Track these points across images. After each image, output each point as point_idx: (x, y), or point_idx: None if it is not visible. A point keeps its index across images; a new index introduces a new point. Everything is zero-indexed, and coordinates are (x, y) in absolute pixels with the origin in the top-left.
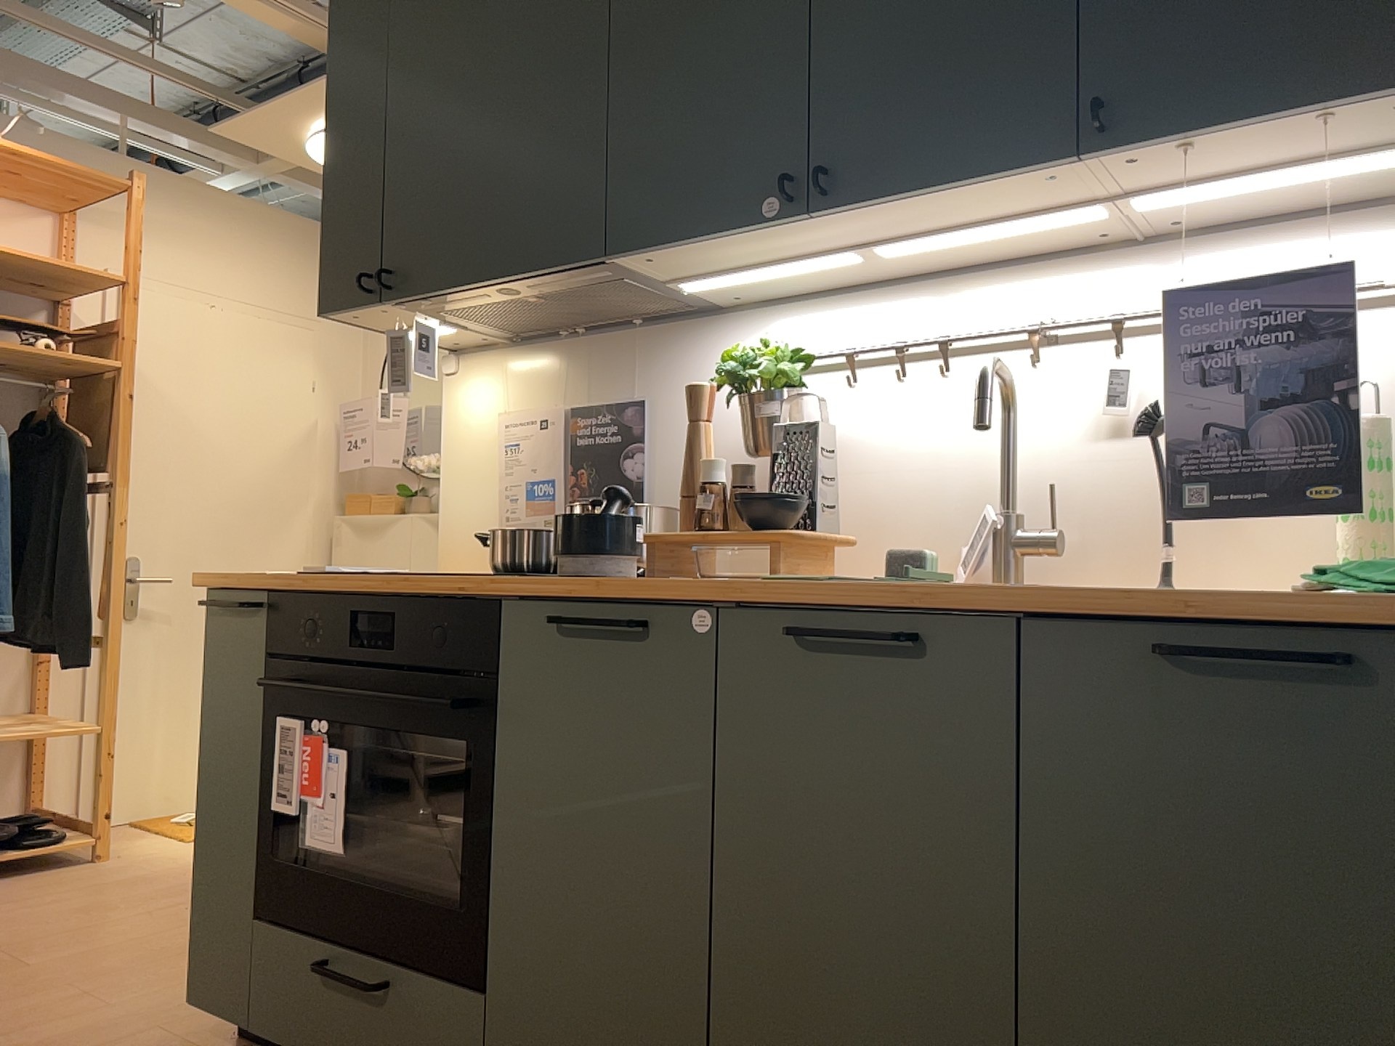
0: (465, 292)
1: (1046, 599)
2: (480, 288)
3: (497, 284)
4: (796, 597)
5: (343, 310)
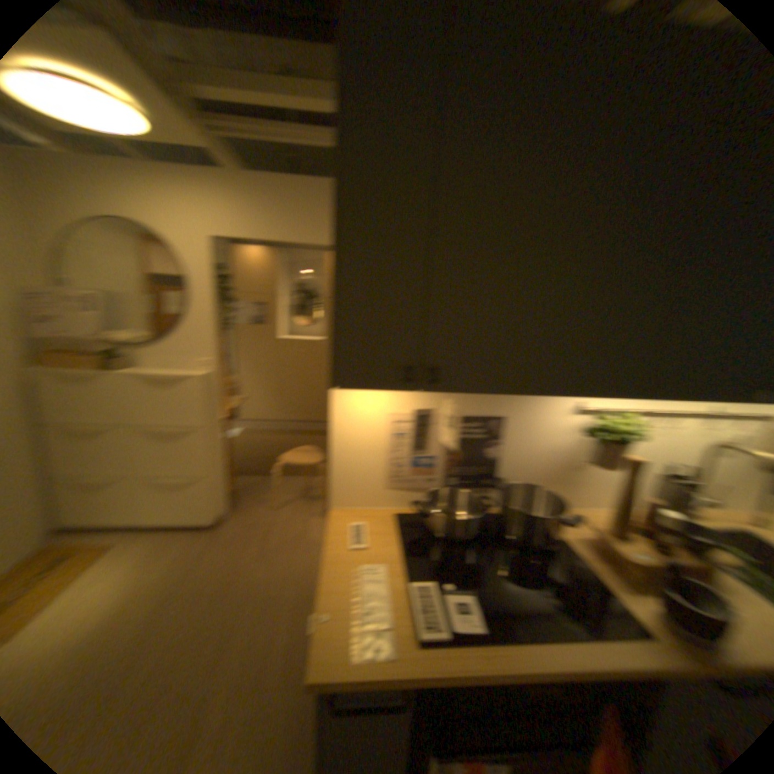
0: (503, 391)
1: None
2: (521, 391)
3: (540, 392)
4: None
5: (362, 383)
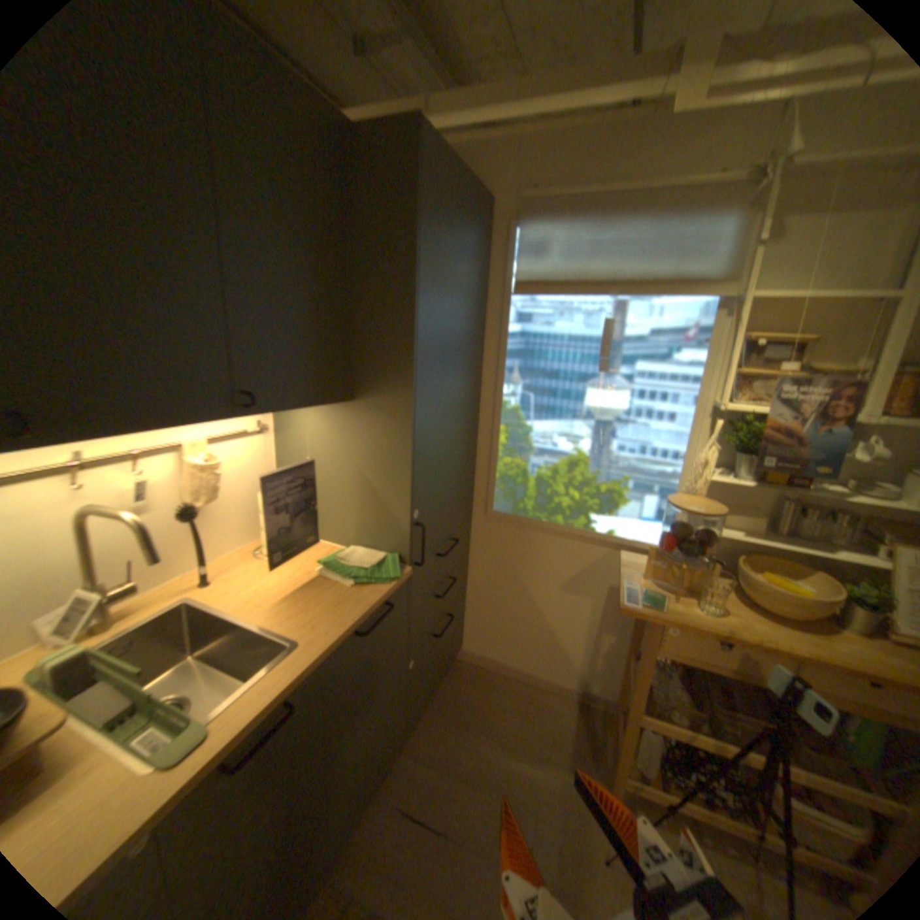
0: None
1: (334, 648)
2: None
3: None
4: (227, 750)
5: None
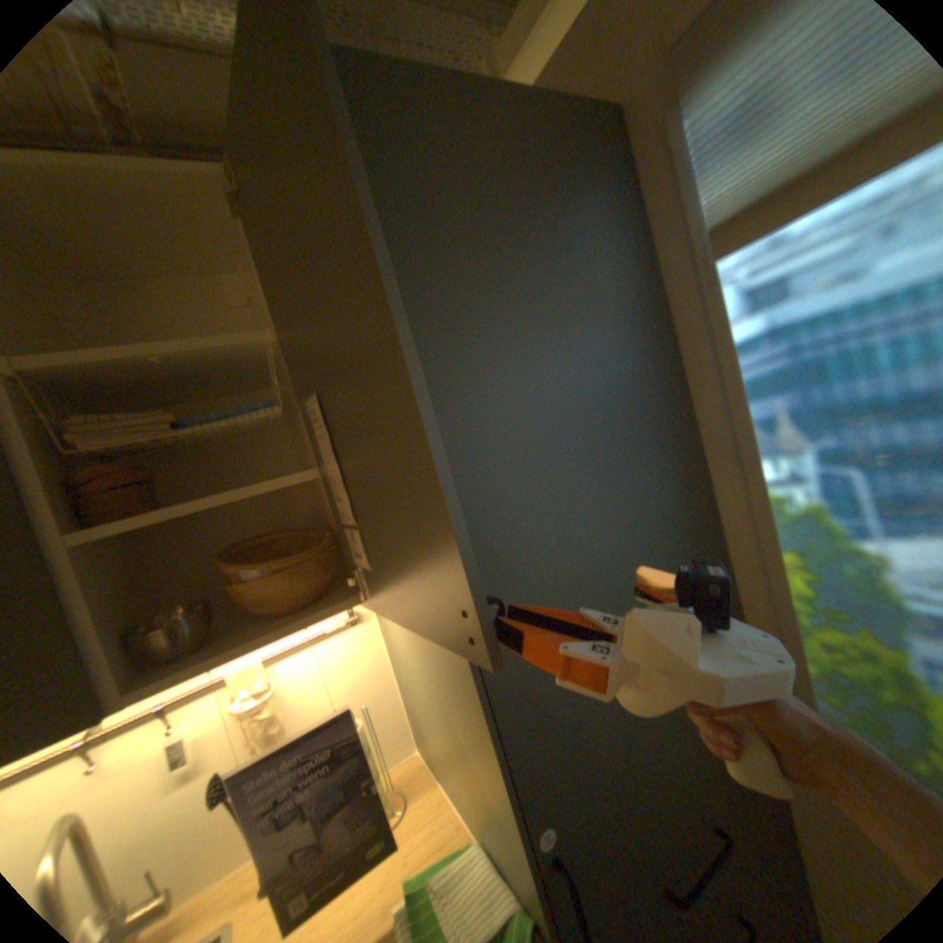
0: None
1: None
2: None
3: None
4: None
5: None
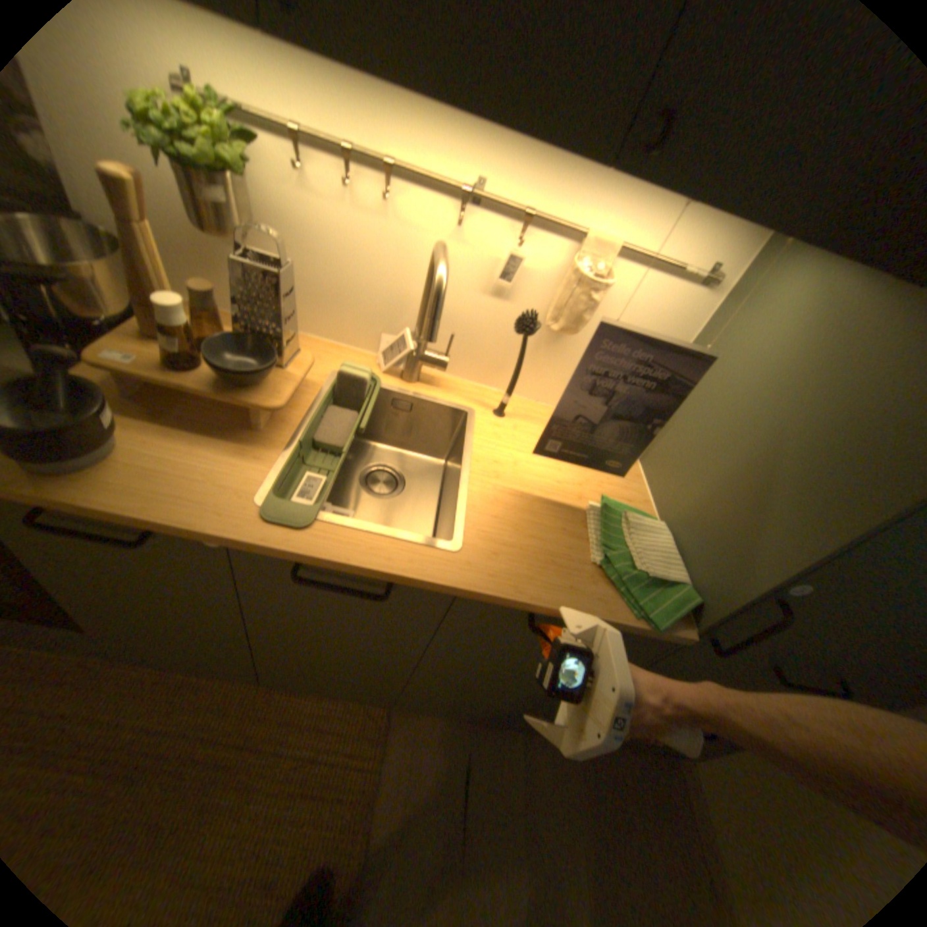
0: None
1: (479, 600)
2: None
3: None
4: (297, 560)
5: None
